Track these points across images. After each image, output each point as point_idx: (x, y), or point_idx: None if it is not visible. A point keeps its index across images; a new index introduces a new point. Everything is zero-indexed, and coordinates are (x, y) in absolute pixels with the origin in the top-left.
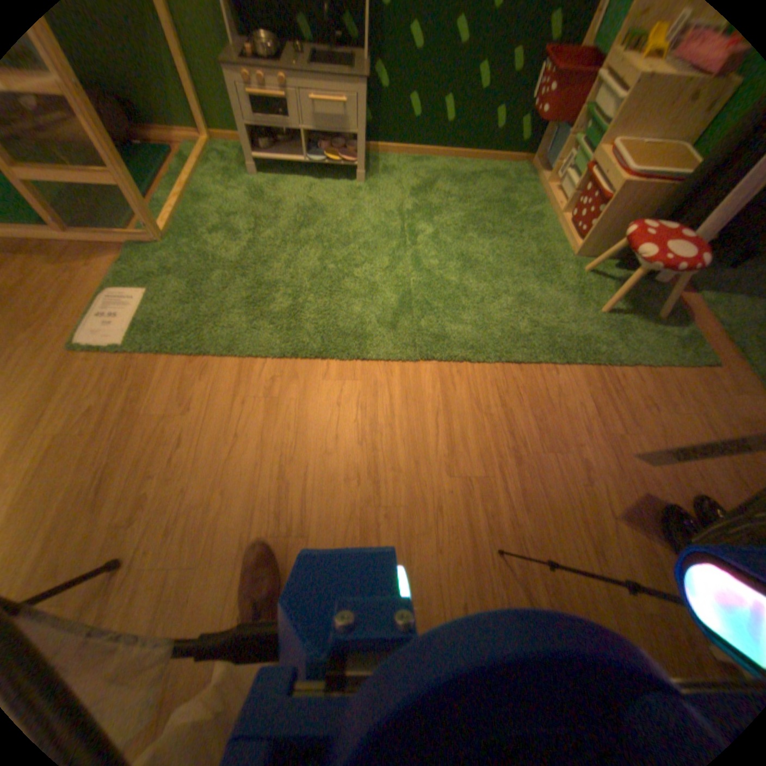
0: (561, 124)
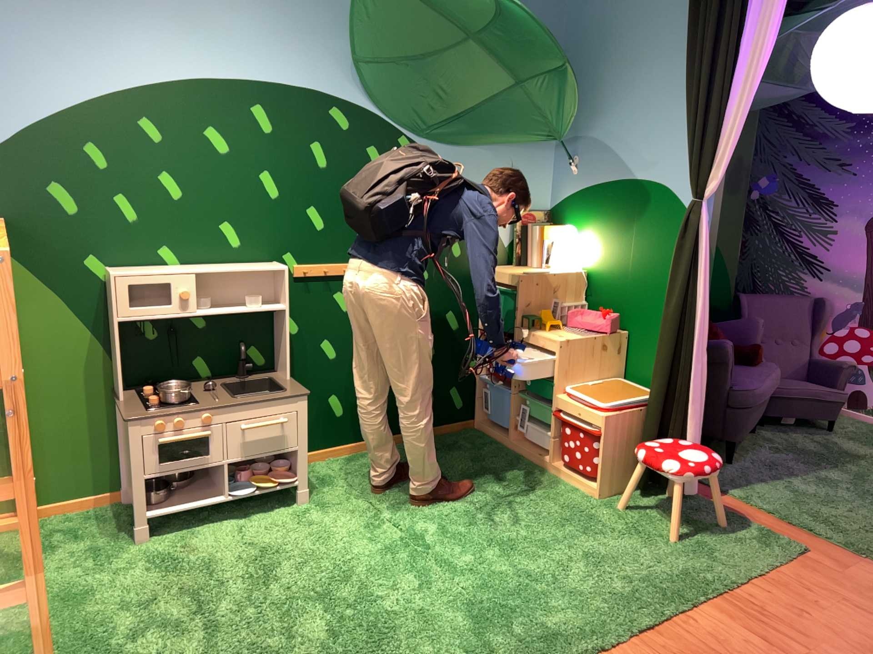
0: (496, 386)
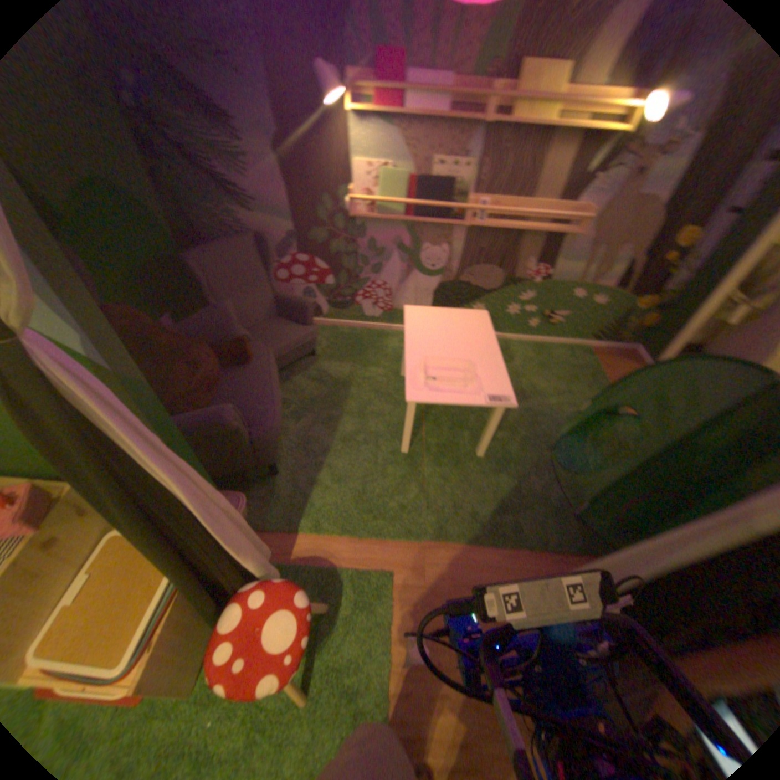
0: None
